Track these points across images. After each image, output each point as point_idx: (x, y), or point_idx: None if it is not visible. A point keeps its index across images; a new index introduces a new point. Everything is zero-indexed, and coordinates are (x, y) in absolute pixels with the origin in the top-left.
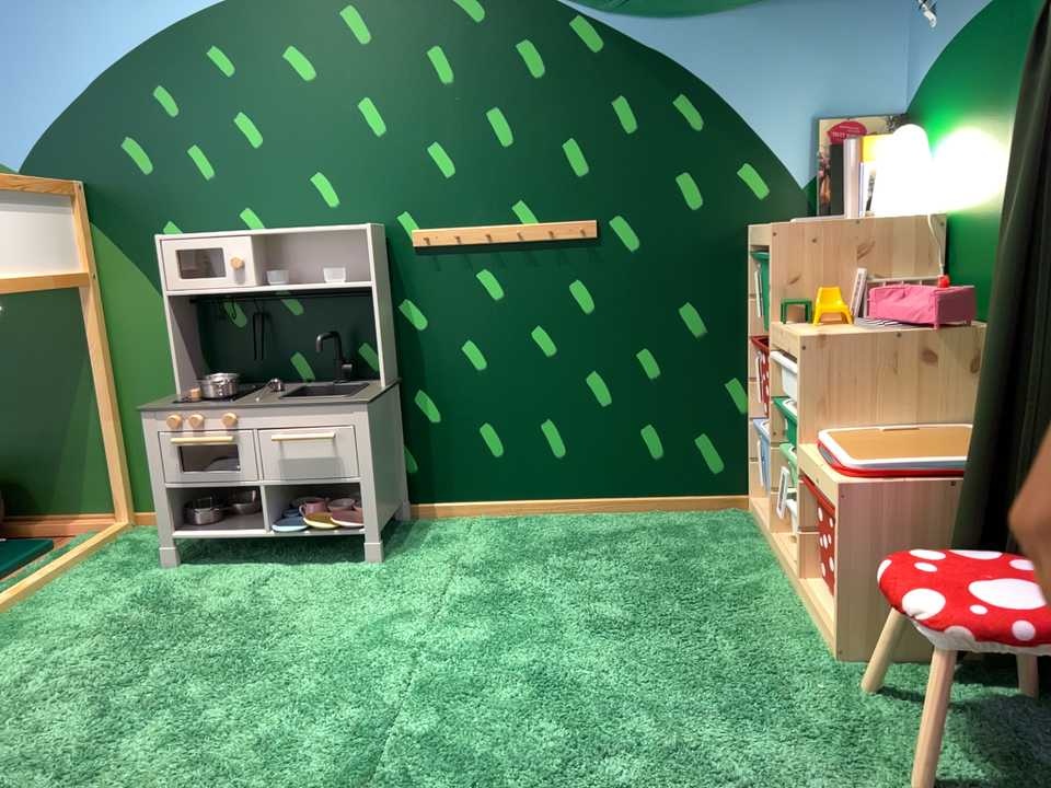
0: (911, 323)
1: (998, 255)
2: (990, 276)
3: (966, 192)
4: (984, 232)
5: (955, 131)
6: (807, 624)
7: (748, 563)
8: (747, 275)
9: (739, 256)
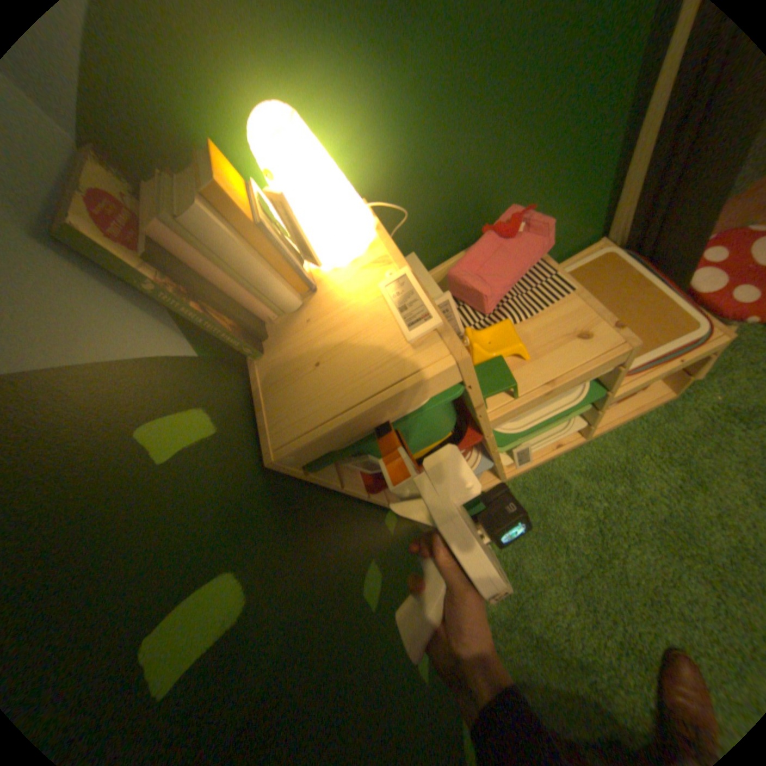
0: (526, 268)
1: (477, 172)
2: (466, 200)
3: (382, 147)
4: (443, 168)
5: (307, 73)
6: (630, 425)
7: (542, 490)
8: (319, 482)
9: (312, 485)
